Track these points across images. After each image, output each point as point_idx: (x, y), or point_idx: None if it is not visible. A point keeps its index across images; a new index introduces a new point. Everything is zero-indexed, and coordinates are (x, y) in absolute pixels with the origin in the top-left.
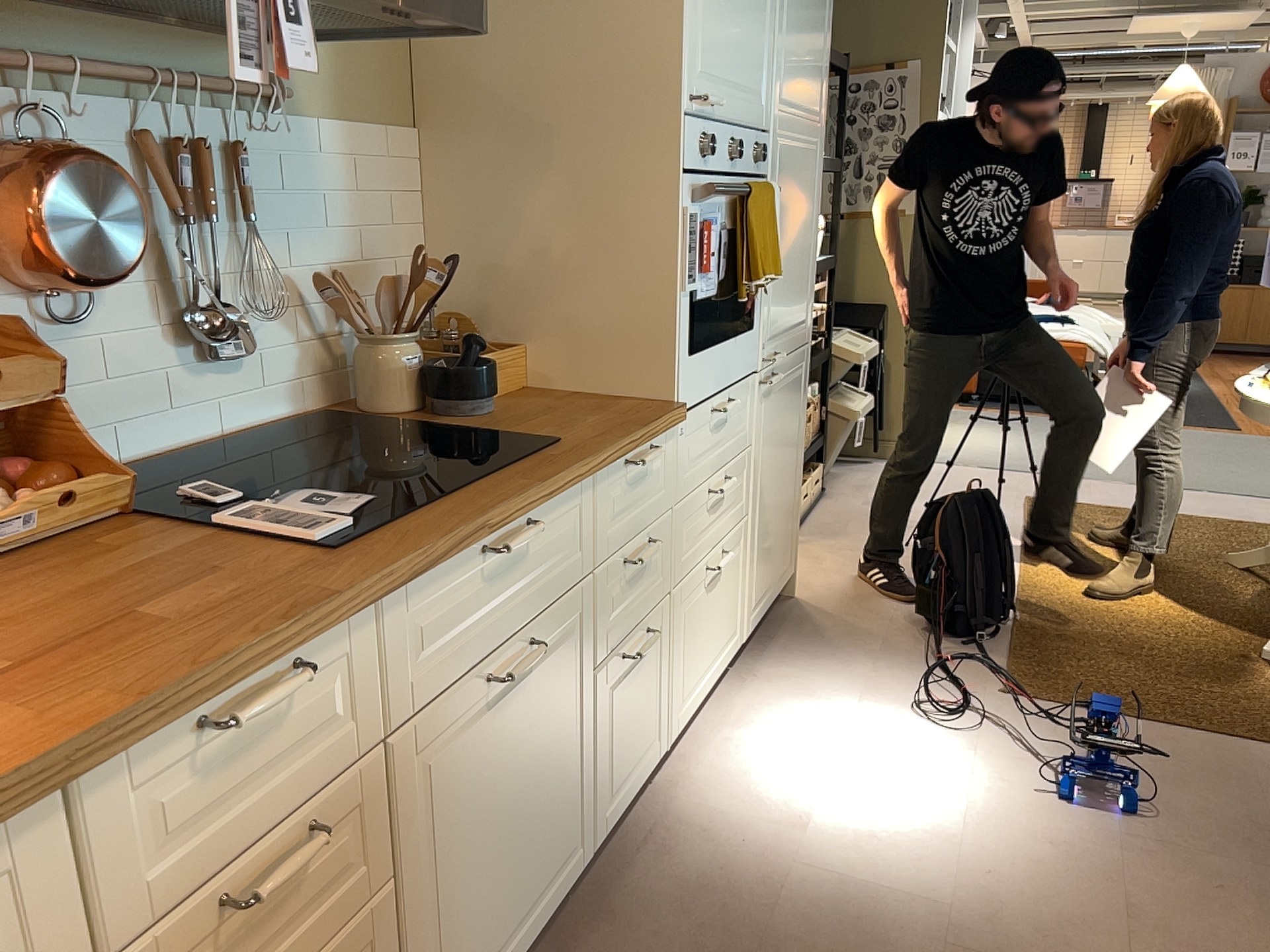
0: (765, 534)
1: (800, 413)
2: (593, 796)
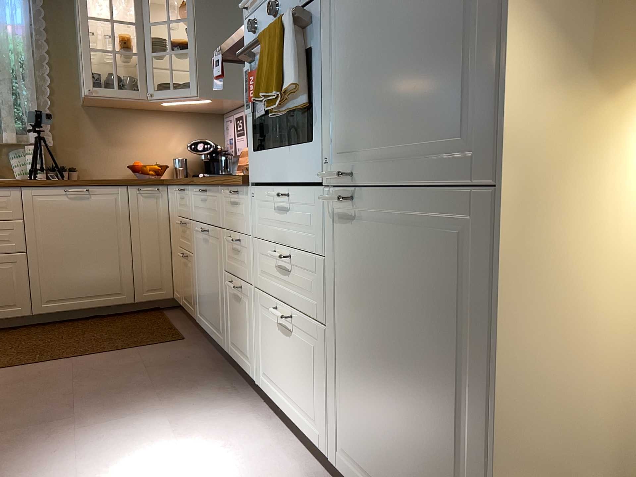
0: (363, 399)
1: (479, 317)
2: (225, 328)
